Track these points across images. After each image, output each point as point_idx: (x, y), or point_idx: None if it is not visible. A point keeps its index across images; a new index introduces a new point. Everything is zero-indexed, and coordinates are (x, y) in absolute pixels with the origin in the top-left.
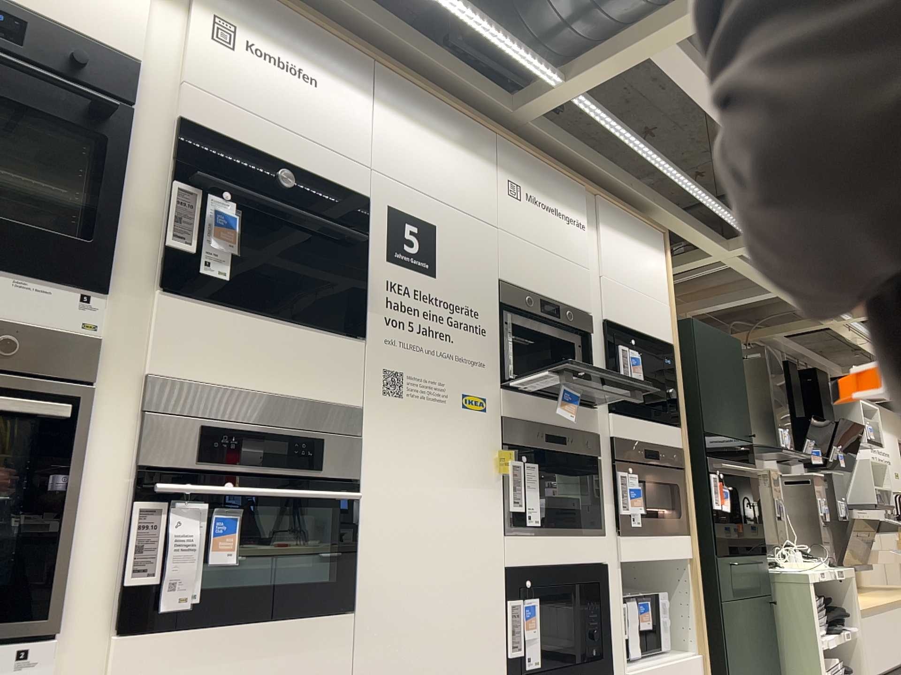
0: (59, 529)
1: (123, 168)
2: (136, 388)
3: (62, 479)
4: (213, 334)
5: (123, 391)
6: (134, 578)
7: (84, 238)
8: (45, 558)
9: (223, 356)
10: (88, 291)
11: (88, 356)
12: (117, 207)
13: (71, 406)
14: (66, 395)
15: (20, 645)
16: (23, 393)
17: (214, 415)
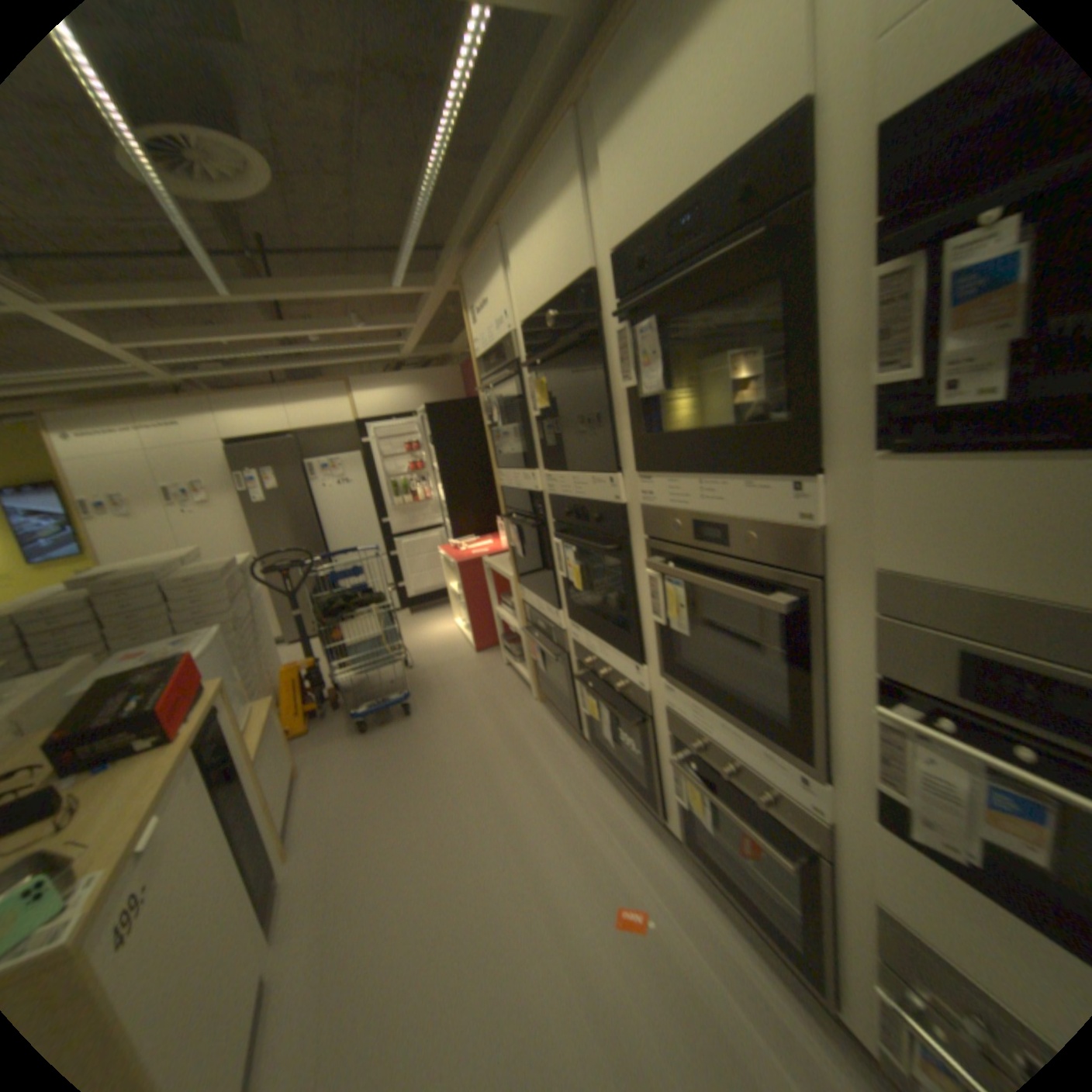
0: (815, 702)
1: (813, 295)
2: (873, 581)
3: (807, 661)
4: (974, 507)
5: (859, 583)
6: (884, 785)
7: (798, 409)
8: (807, 720)
9: (1001, 544)
10: (797, 477)
11: (812, 546)
12: (814, 357)
13: (791, 601)
14: (800, 584)
15: (806, 772)
16: (769, 580)
17: (991, 637)
